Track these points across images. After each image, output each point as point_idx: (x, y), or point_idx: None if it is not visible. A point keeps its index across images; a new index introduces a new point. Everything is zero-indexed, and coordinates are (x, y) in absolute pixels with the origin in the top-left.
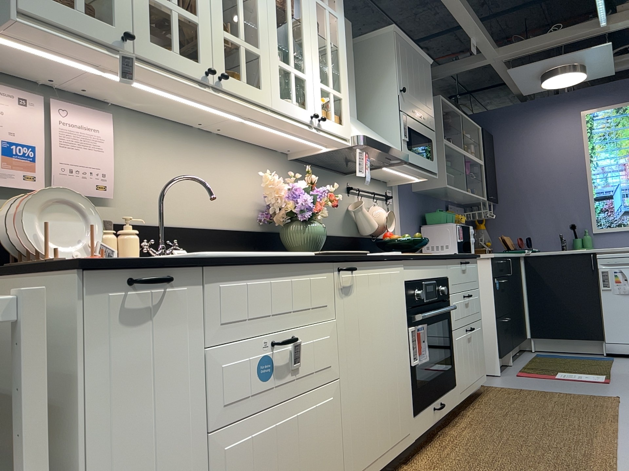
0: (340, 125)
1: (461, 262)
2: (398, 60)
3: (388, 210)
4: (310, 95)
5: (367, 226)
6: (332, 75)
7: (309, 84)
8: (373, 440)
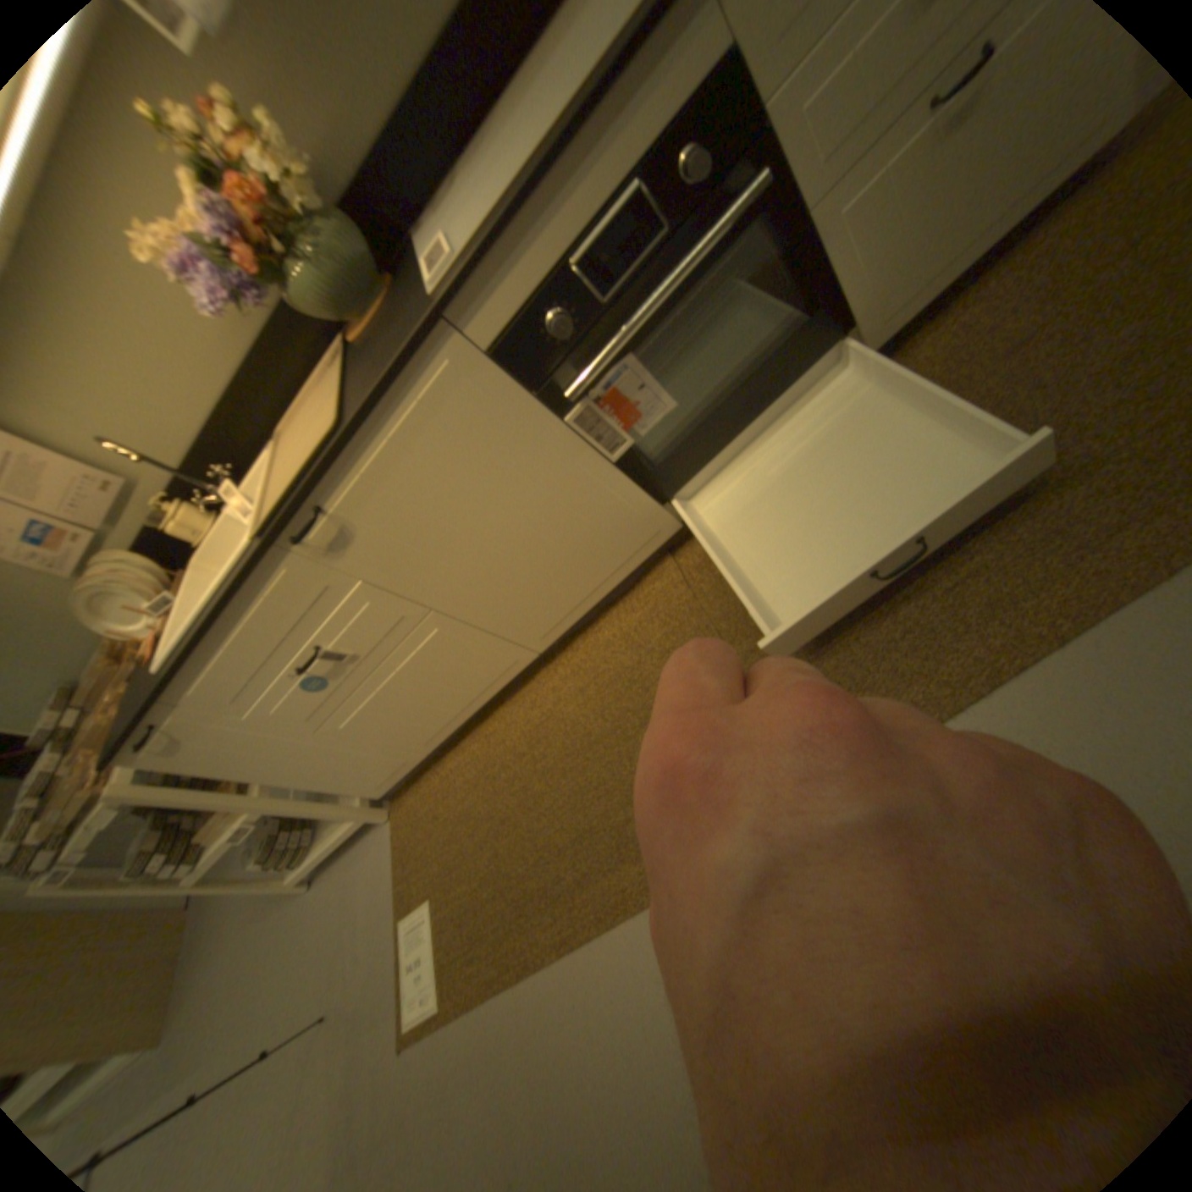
0: None
1: None
2: None
3: None
4: None
5: None
6: None
7: None
8: (559, 596)
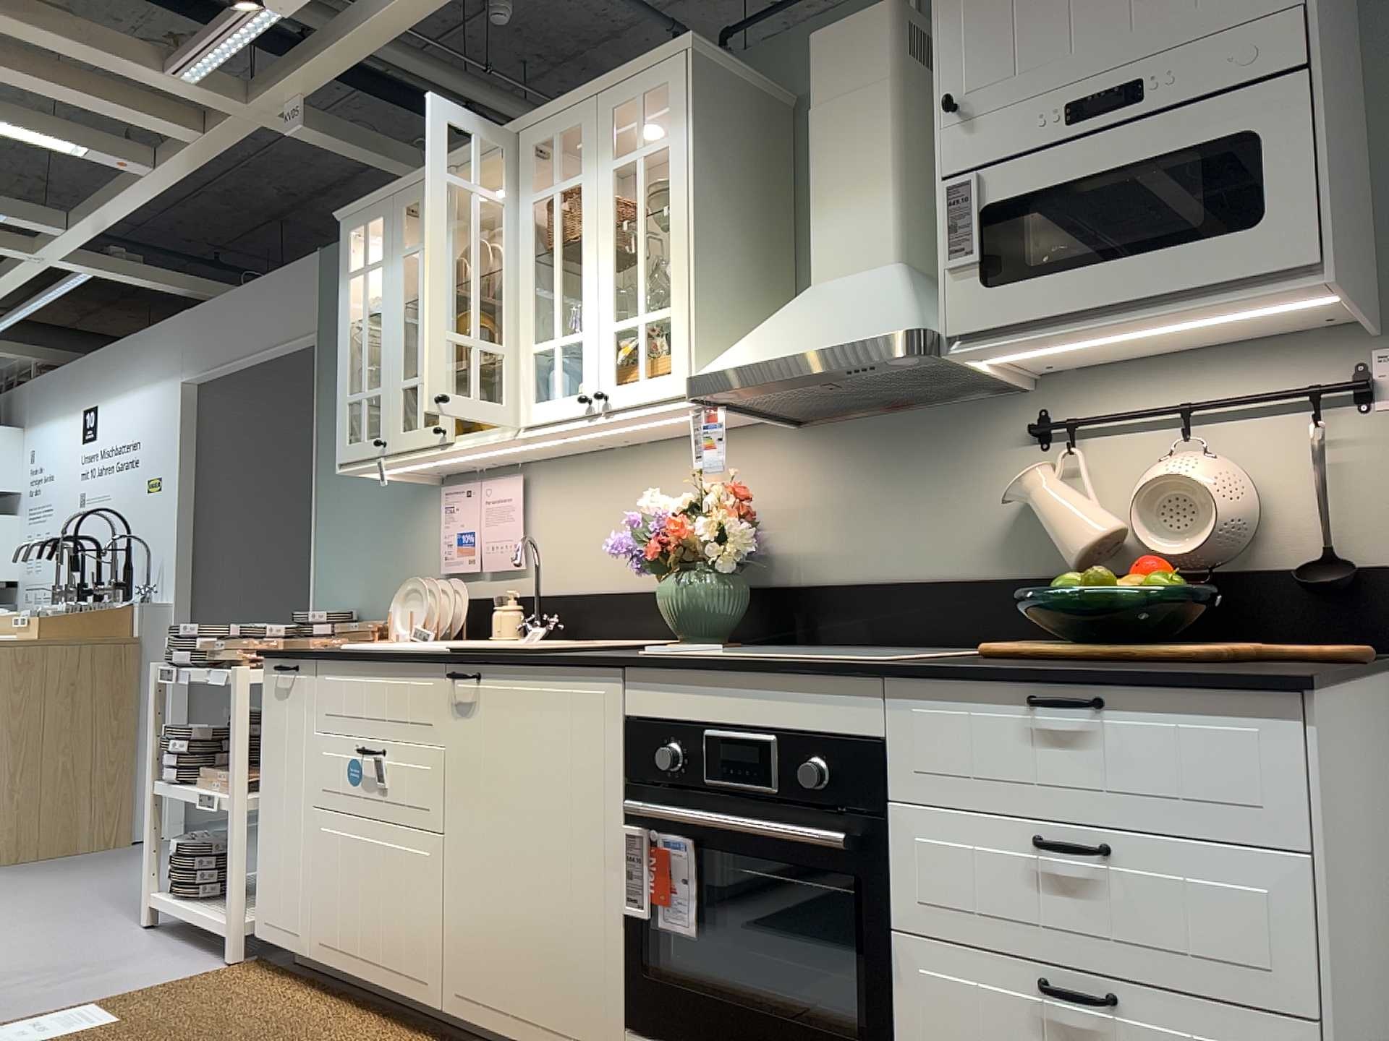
0: (659, 375)
1: (1033, 697)
2: (943, 13)
3: (1308, 449)
4: (587, 362)
5: (1060, 543)
6: (643, 286)
7: (586, 342)
8: (498, 974)
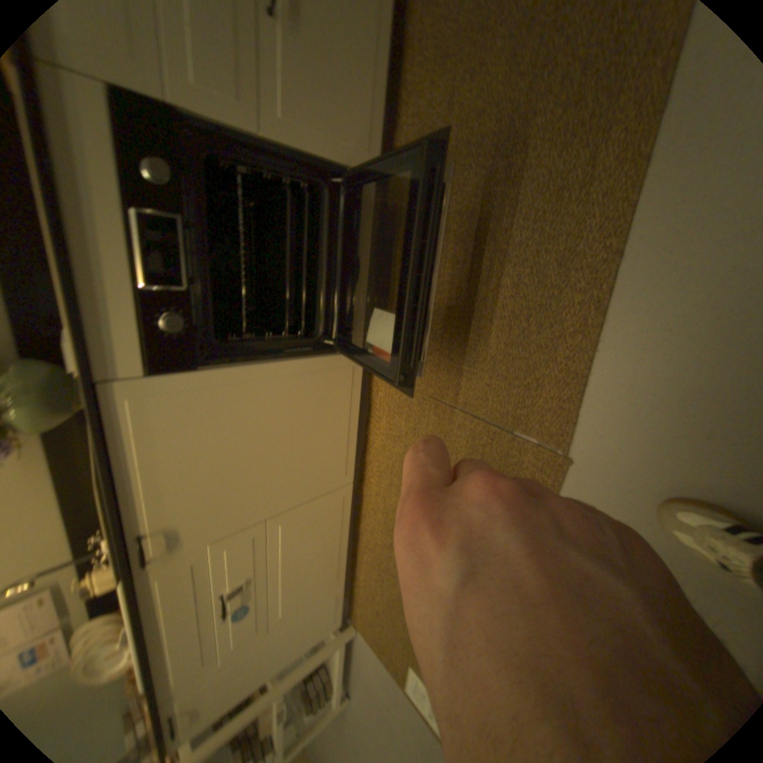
0: None
1: None
2: None
3: None
4: None
5: None
6: None
7: None
8: (333, 446)
